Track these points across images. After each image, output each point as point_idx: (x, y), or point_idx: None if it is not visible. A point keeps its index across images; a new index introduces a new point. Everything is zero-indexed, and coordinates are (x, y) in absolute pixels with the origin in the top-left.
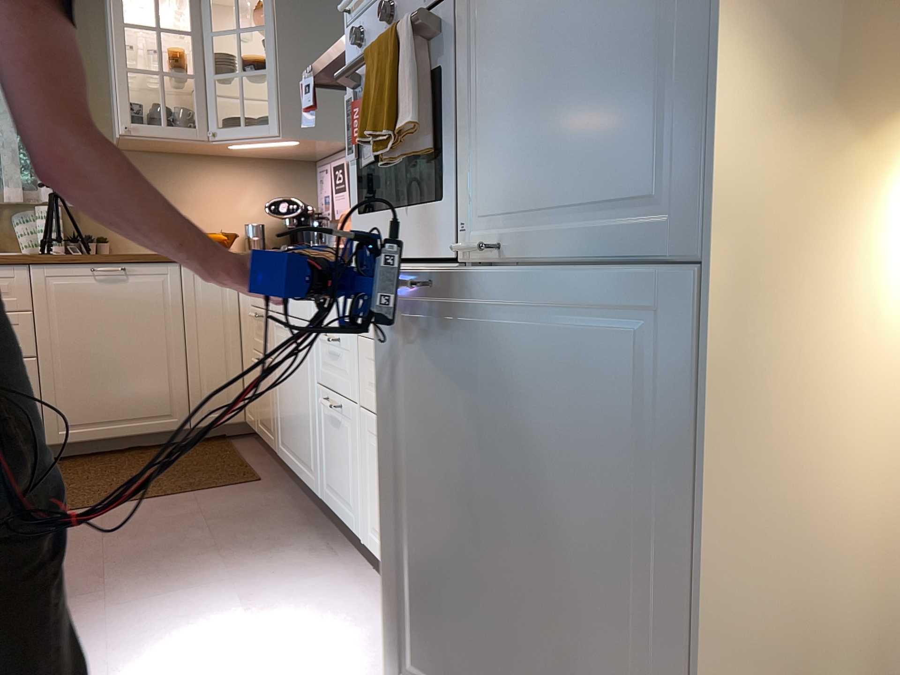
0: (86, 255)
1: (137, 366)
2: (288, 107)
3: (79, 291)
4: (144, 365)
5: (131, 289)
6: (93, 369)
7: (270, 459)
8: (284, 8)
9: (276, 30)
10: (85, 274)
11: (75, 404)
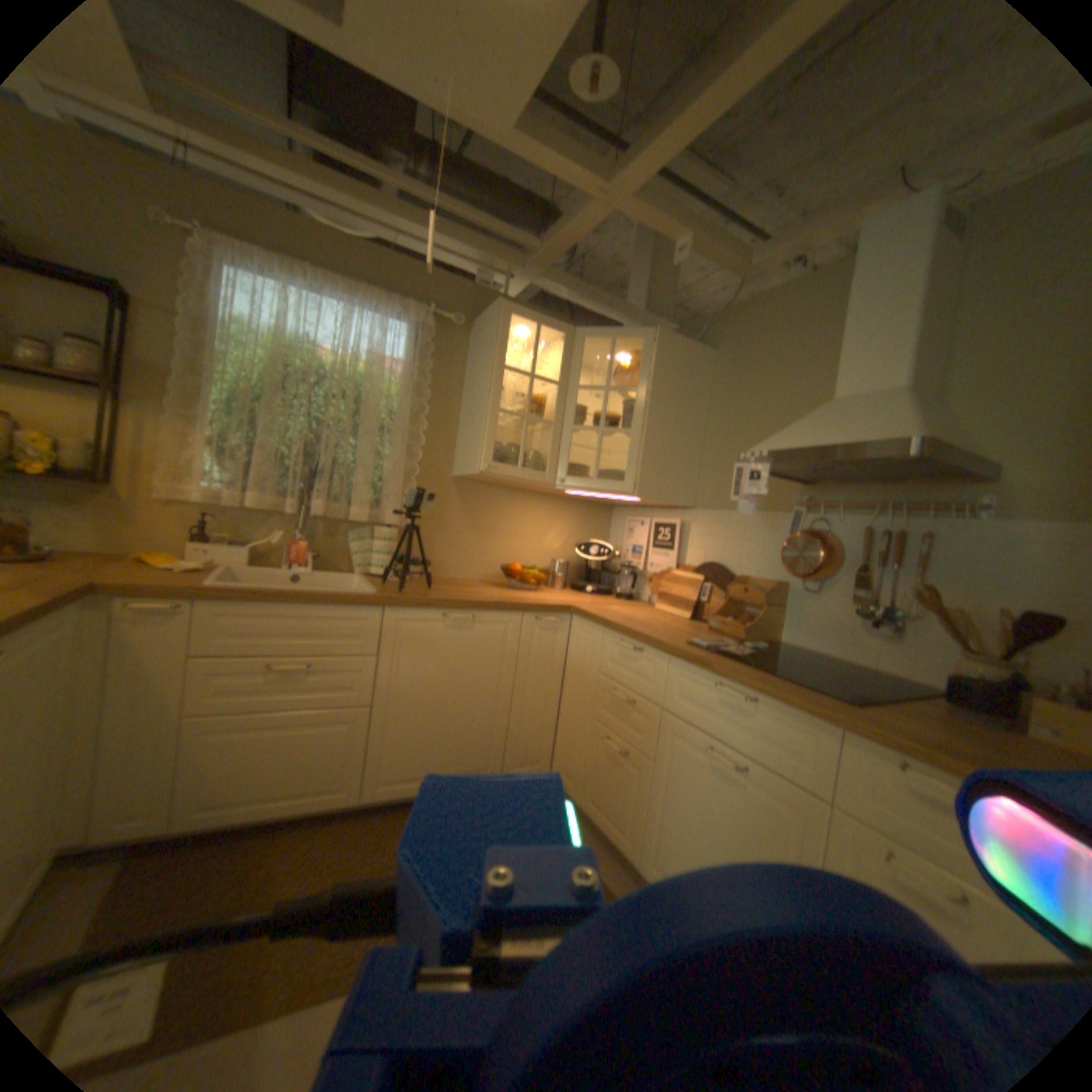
0: (434, 595)
1: (464, 717)
2: (645, 468)
3: (427, 637)
4: (471, 717)
5: (475, 637)
6: (423, 720)
7: (597, 845)
8: (658, 374)
9: (648, 393)
10: (435, 619)
11: (399, 758)
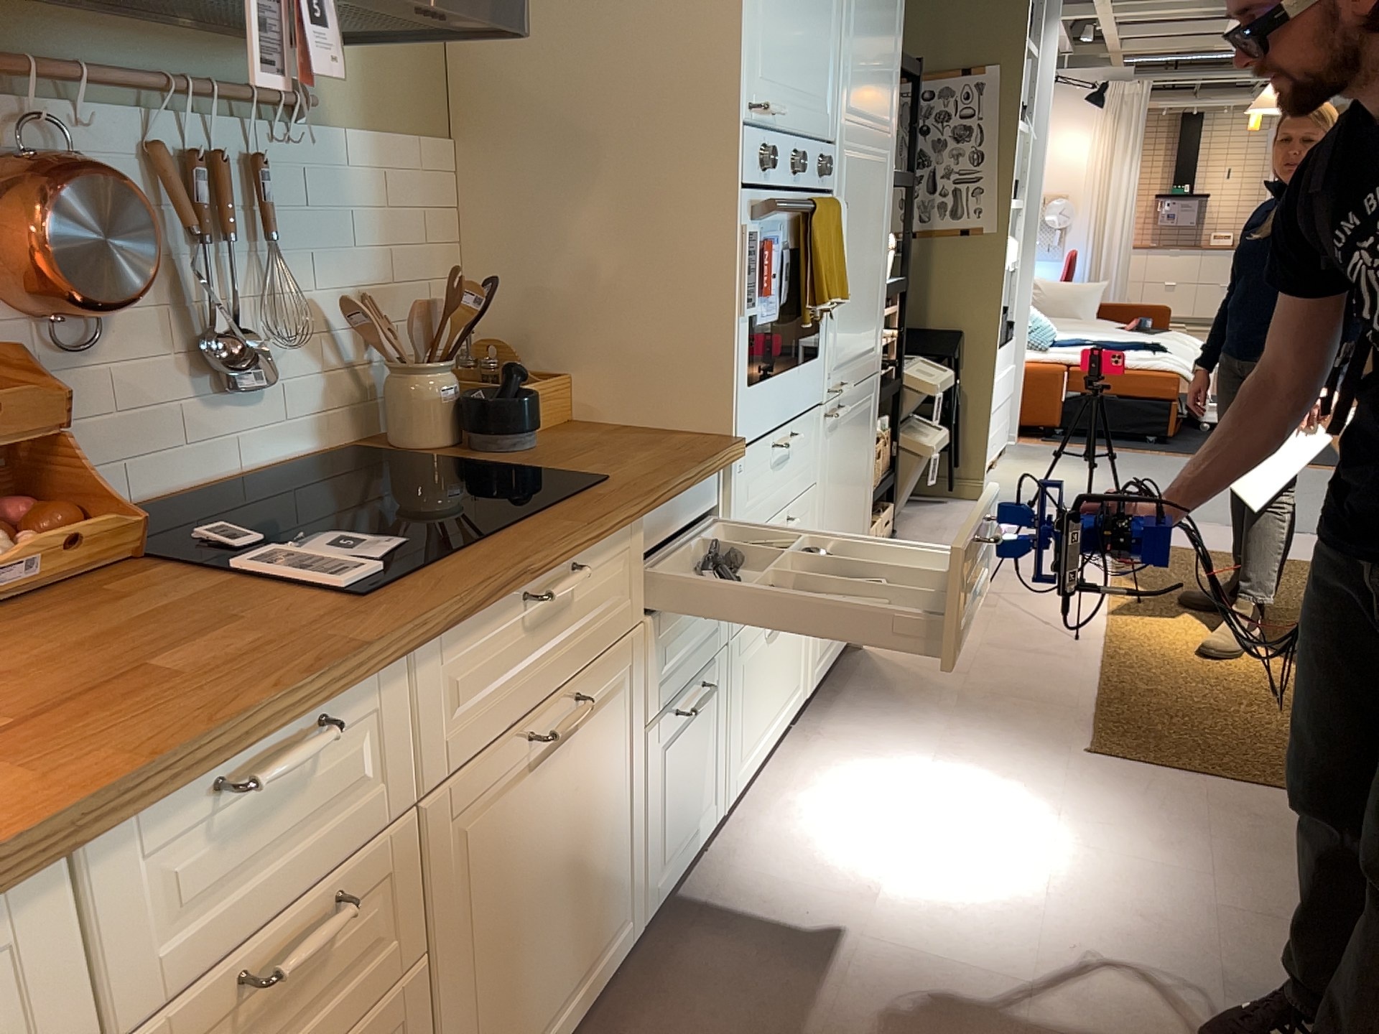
0: None
1: None
2: None
3: None
4: None
5: None
6: None
7: None
8: None
9: None
10: None
11: None
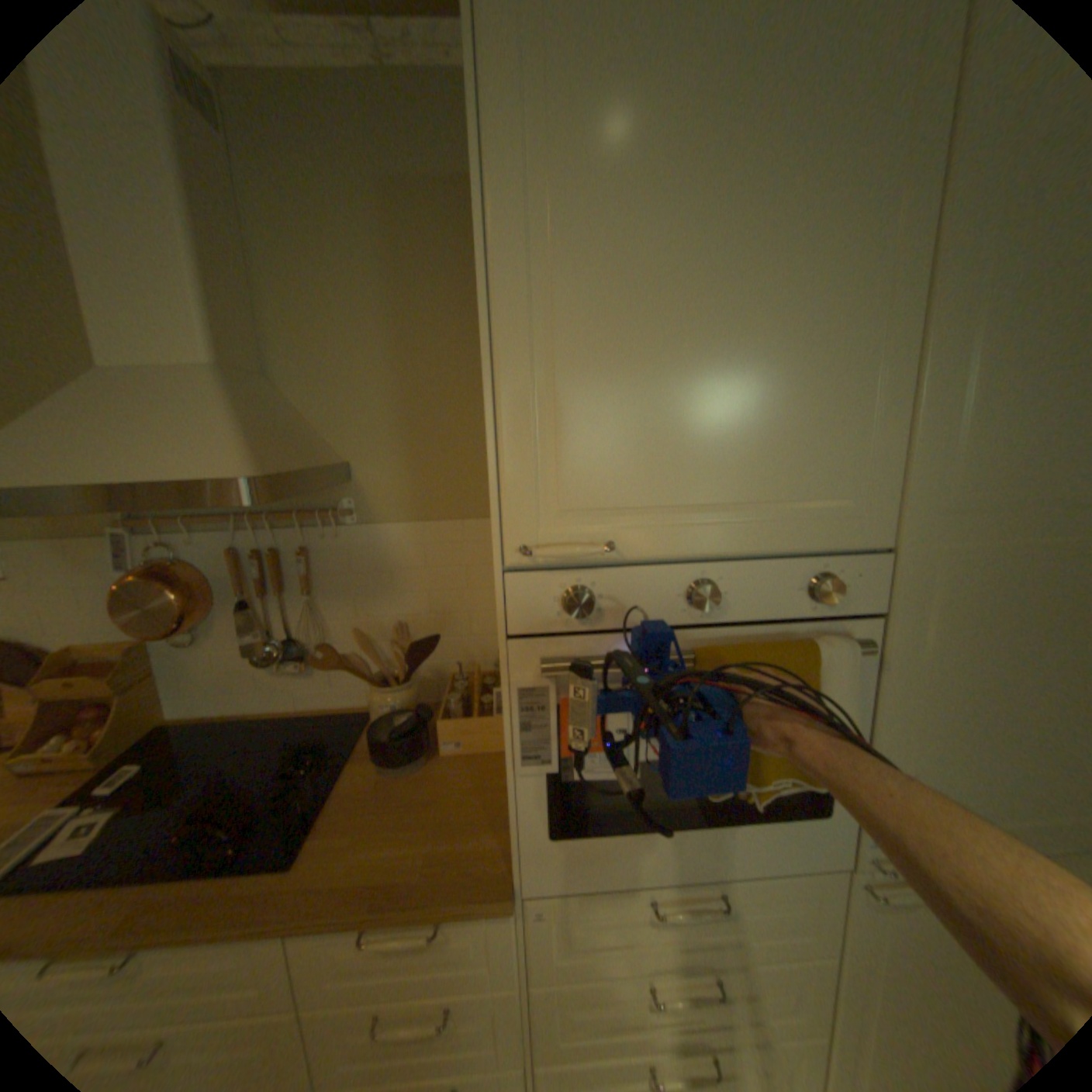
0: None
1: None
2: None
3: None
4: None
5: None
6: None
7: None
8: None
9: None
10: None
11: None
